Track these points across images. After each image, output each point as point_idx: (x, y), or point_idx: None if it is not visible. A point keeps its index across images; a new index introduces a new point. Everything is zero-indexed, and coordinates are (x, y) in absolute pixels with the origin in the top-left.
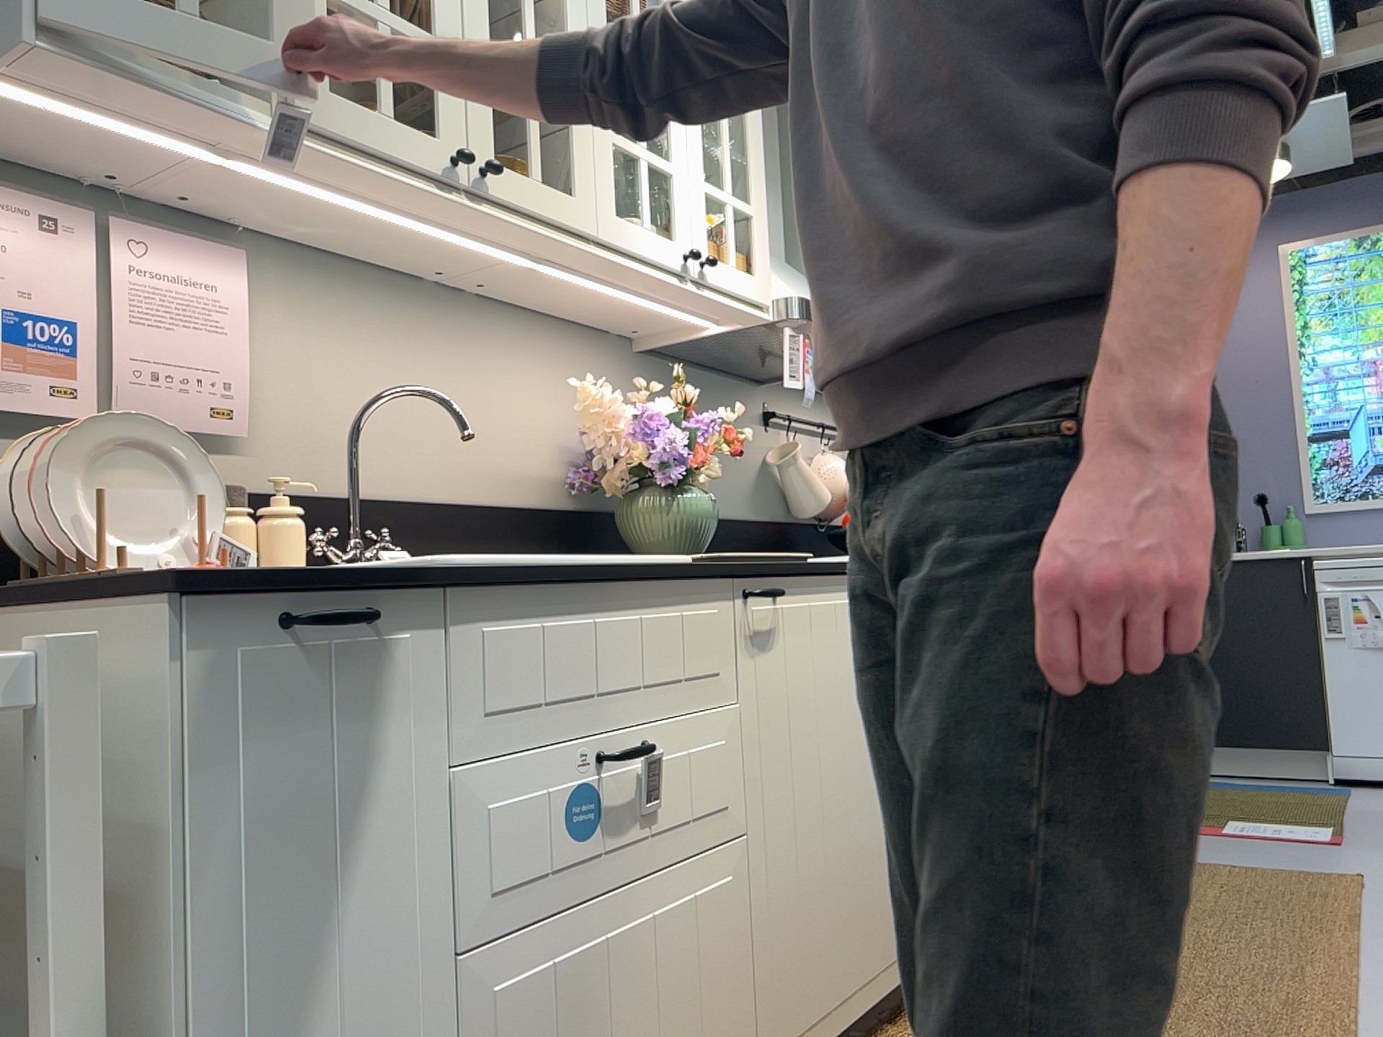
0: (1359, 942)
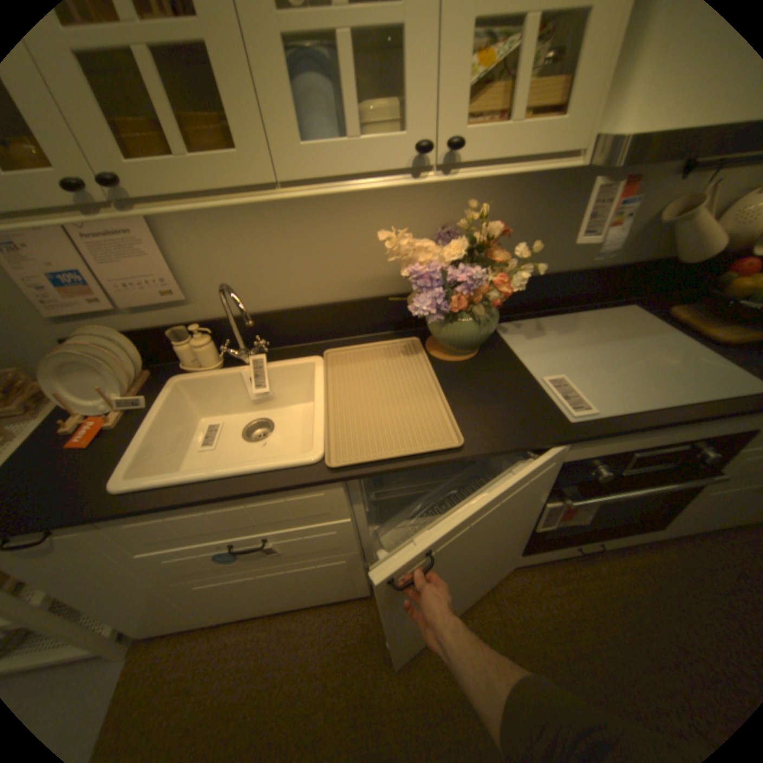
0: None
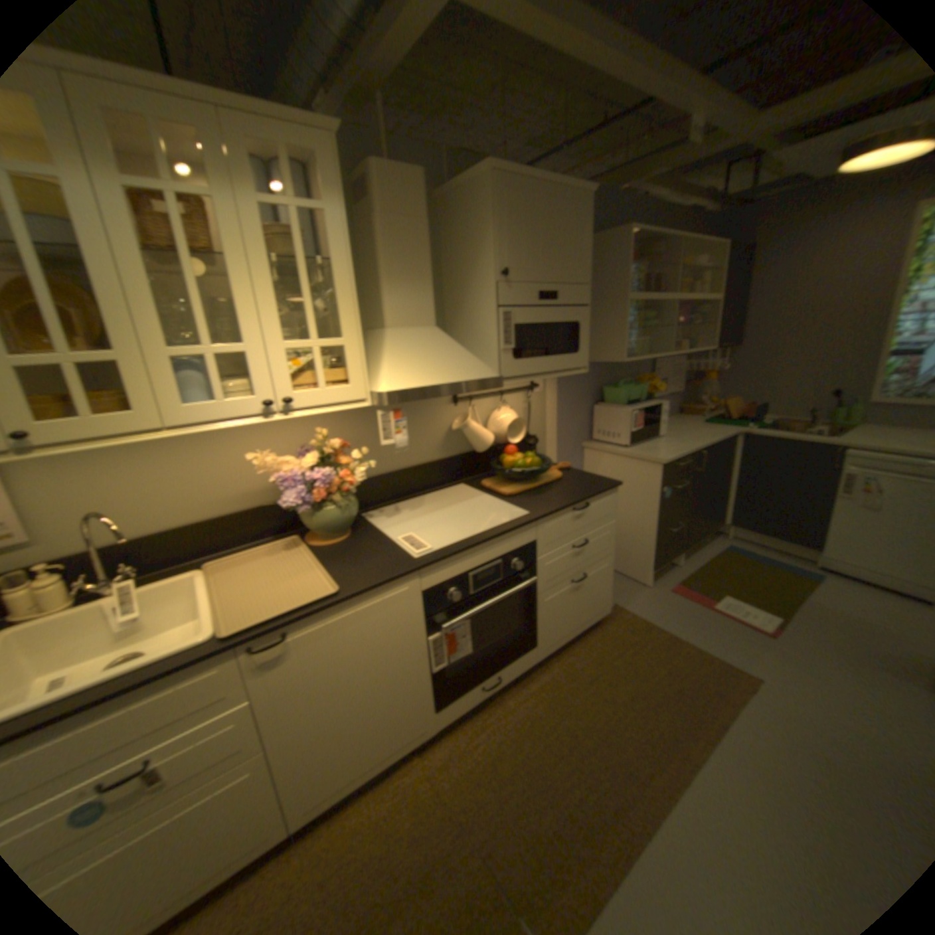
0: (707, 760)
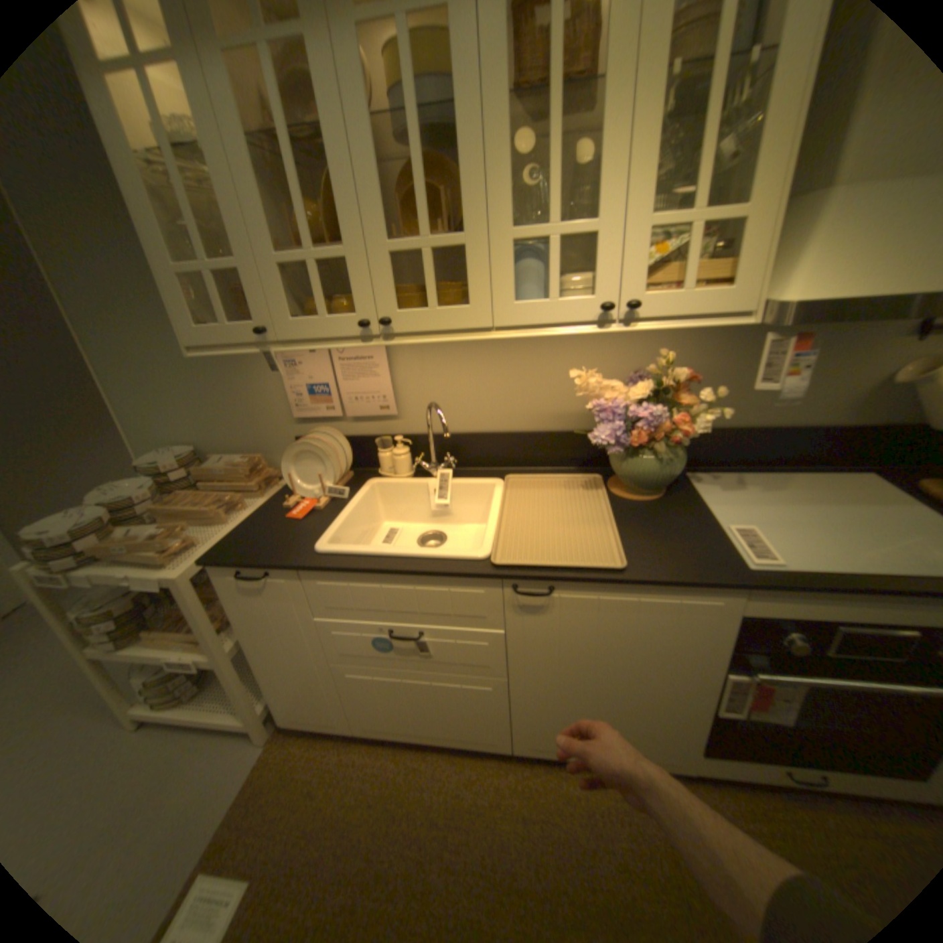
0: None
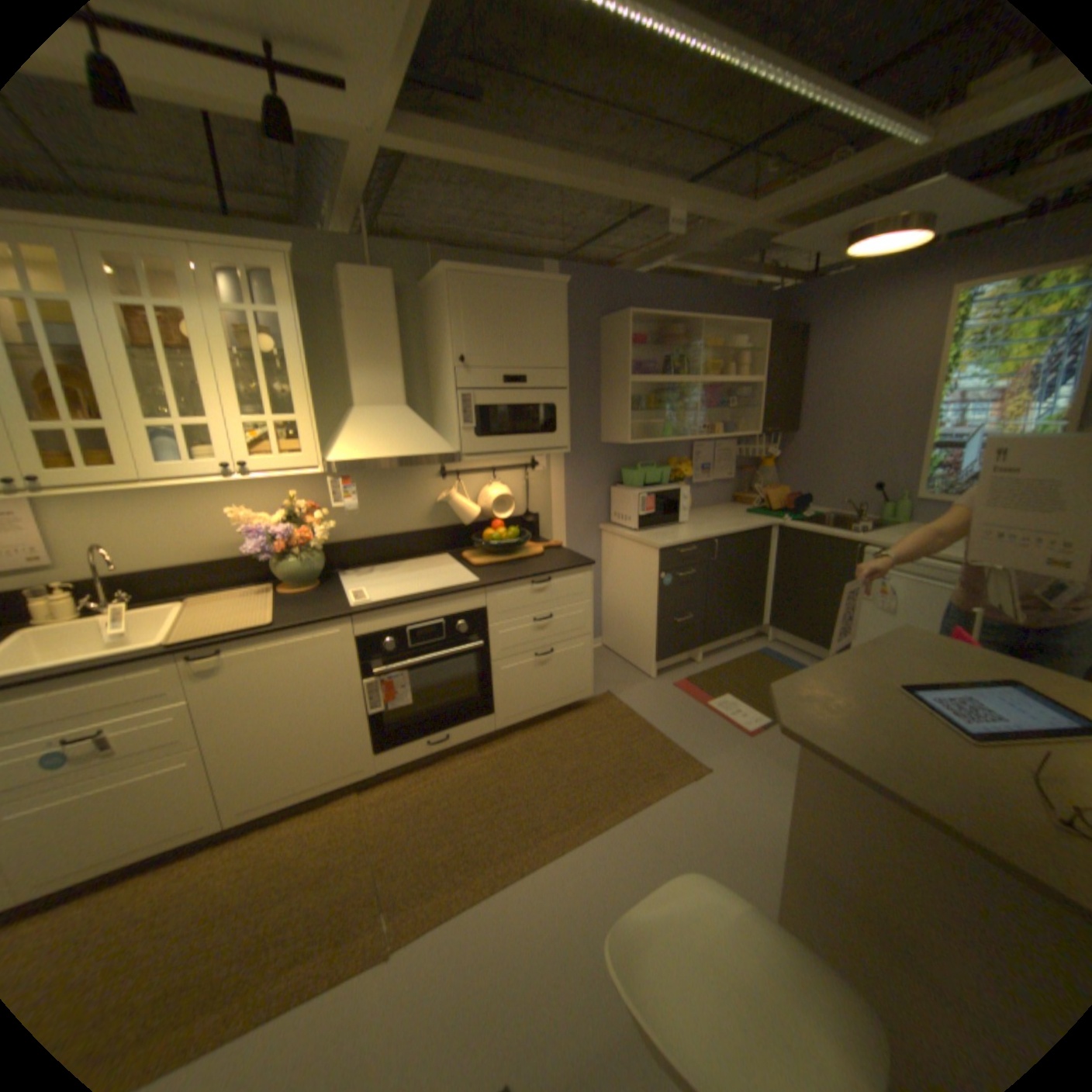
0: (612, 826)
